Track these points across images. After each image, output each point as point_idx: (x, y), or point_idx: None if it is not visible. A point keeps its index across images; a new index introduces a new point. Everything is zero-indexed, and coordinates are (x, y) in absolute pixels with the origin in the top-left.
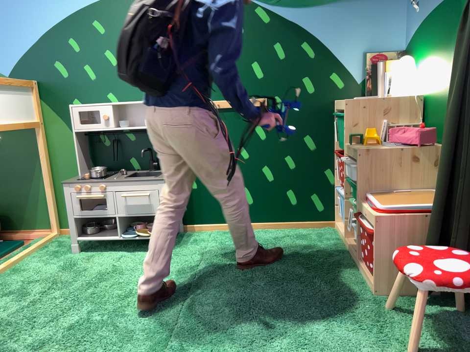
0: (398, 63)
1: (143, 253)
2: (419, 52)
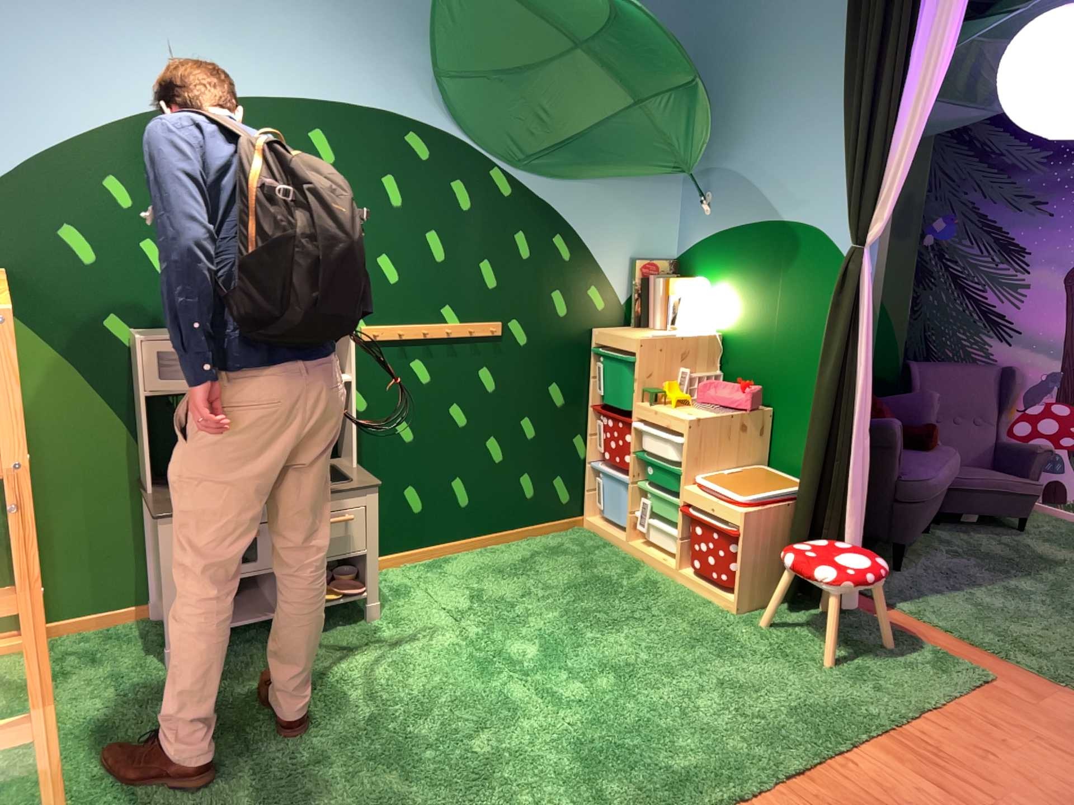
0: (680, 285)
1: (330, 627)
2: (707, 274)
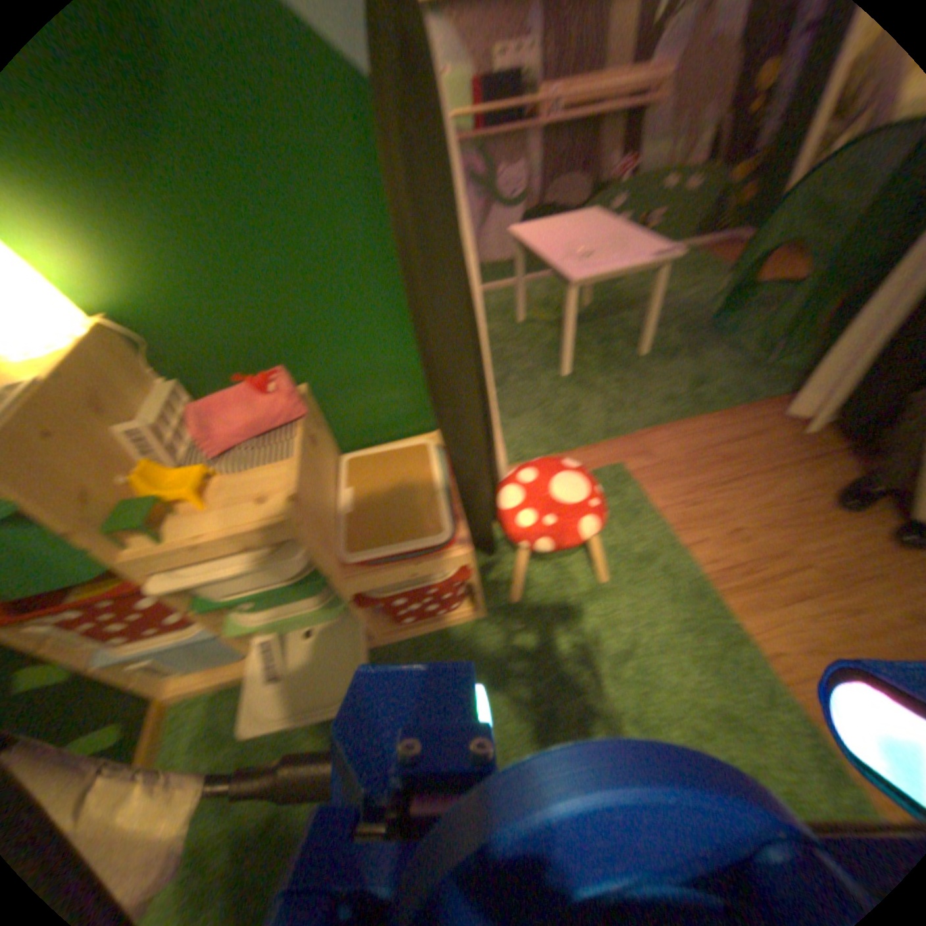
0: None
1: None
2: None
